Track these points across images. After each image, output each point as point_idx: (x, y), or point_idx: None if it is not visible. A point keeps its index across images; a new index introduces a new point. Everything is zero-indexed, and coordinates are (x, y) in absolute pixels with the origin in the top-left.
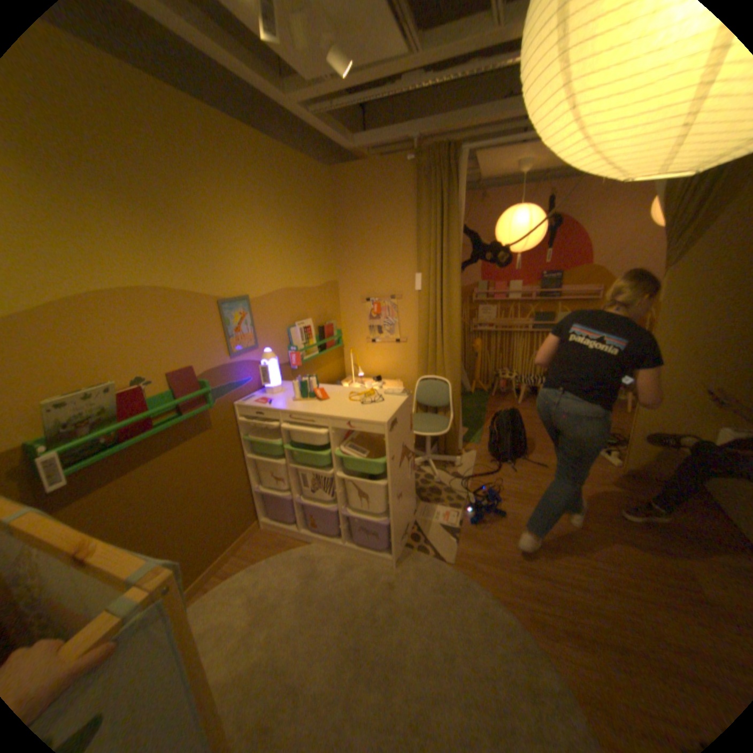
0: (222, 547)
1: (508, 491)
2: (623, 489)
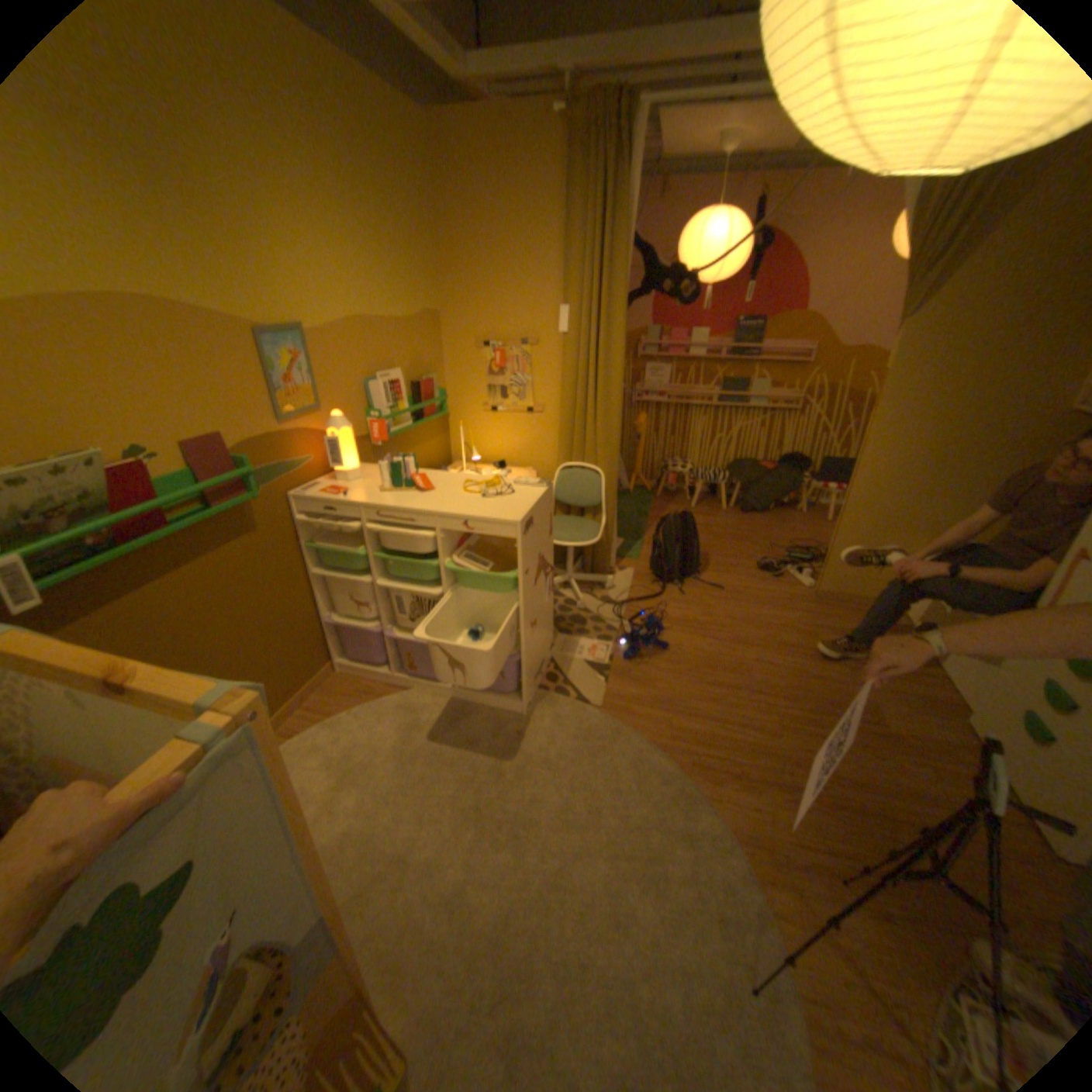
0: (283, 696)
1: (672, 618)
2: (812, 614)
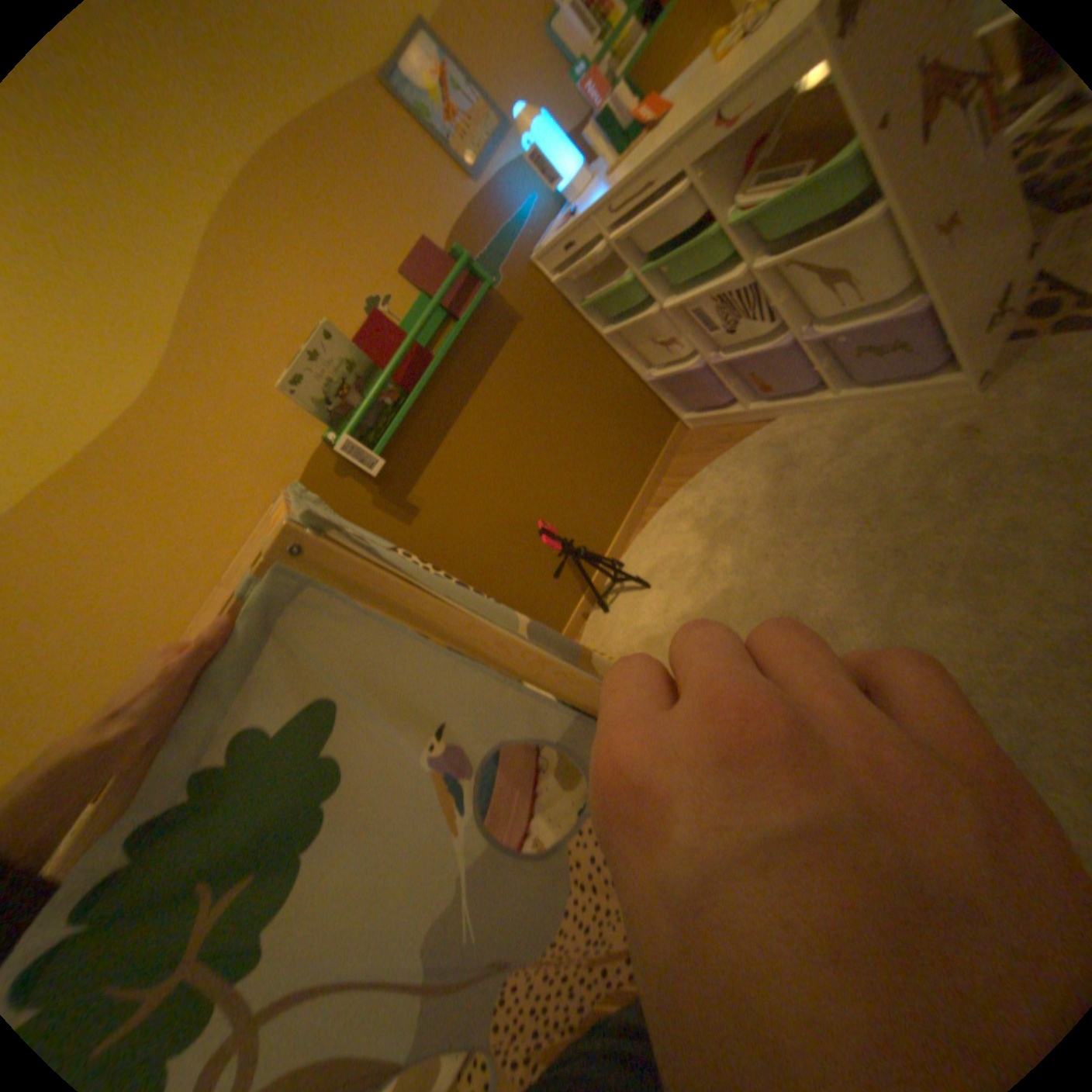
0: (641, 469)
1: None
2: None
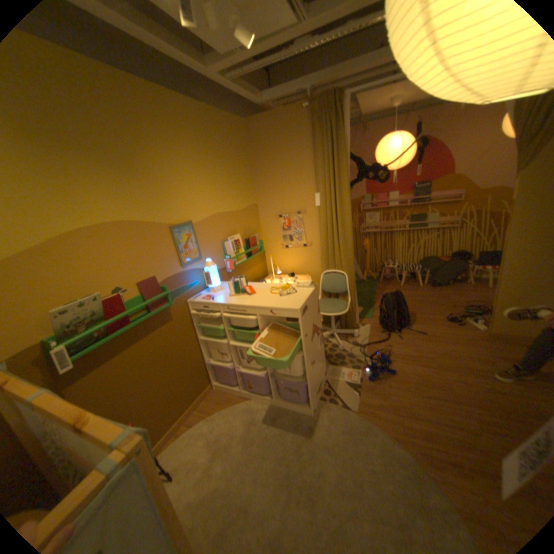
0: (187, 404)
1: (397, 354)
2: (490, 349)
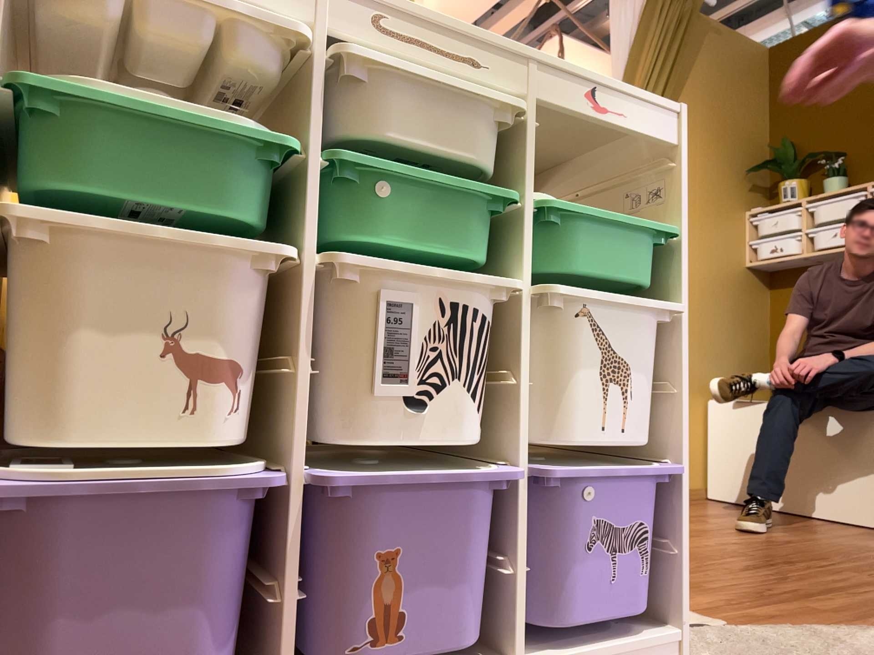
0: None
1: None
2: None
